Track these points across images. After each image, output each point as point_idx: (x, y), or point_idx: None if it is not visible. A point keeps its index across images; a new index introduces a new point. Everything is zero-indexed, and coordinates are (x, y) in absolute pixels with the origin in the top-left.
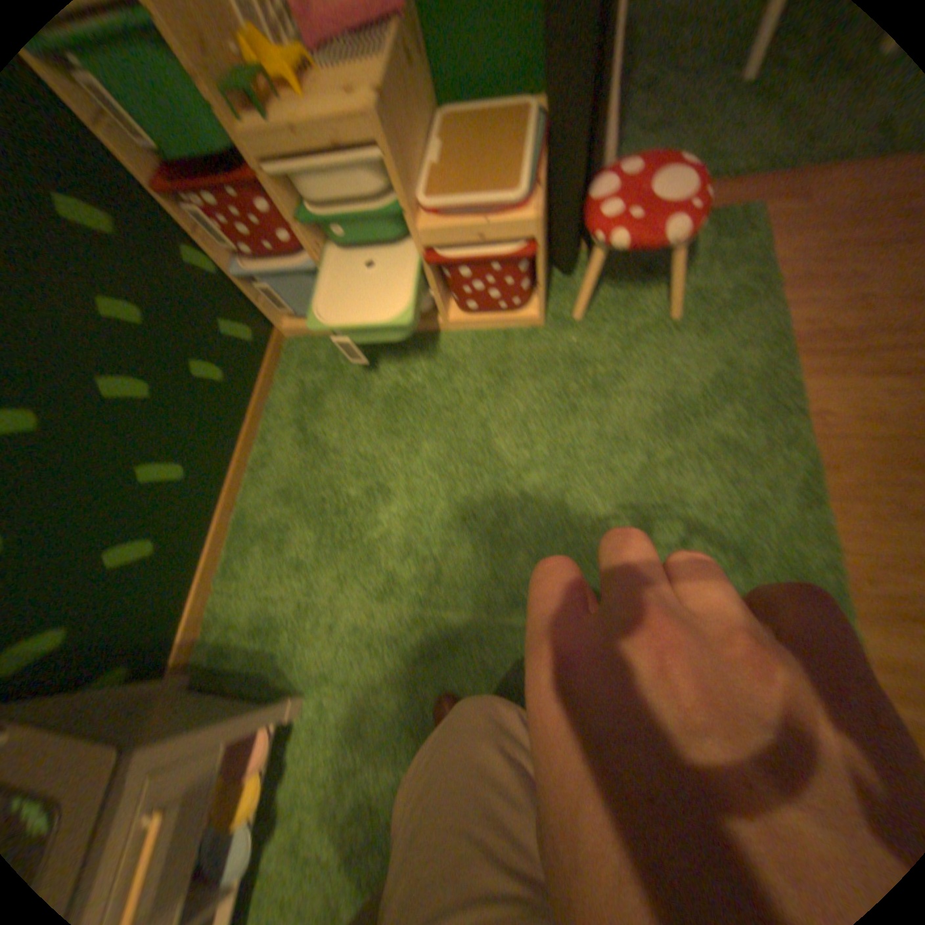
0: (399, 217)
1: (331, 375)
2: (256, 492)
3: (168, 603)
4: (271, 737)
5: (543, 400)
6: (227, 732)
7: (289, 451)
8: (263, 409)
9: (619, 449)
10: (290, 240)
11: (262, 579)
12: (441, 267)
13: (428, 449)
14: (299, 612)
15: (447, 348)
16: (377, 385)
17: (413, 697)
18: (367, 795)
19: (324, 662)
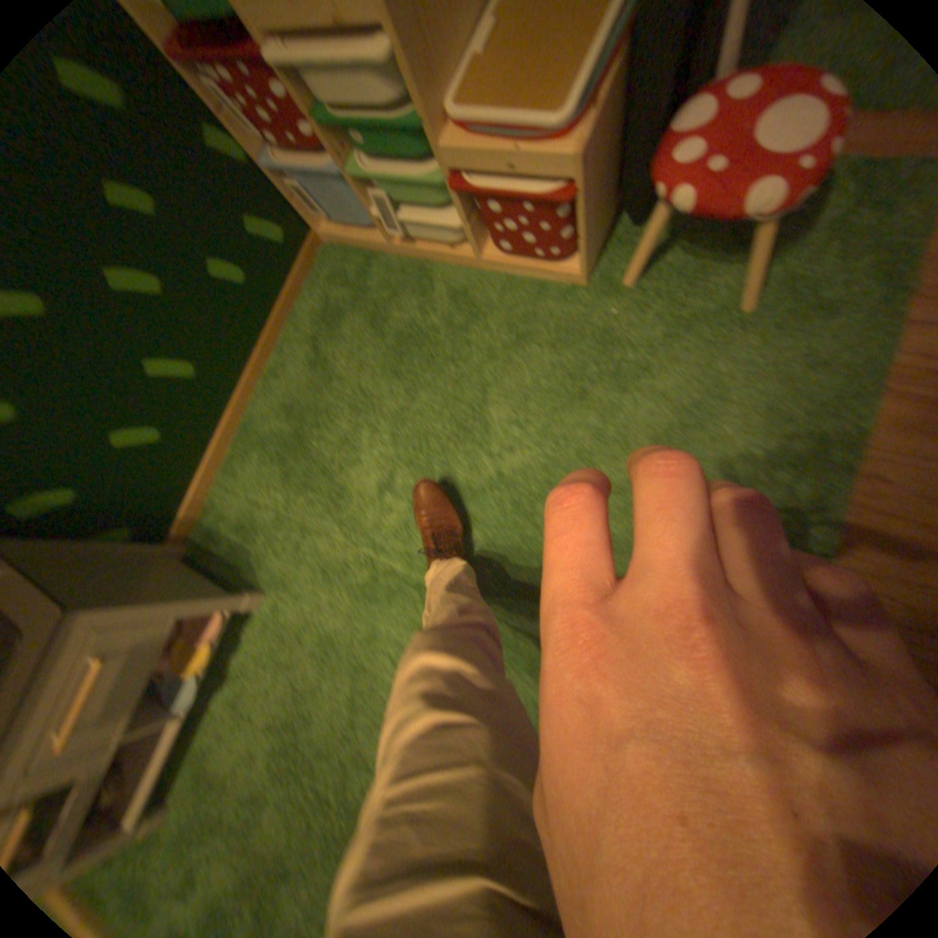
0: (423, 128)
1: (353, 296)
2: (263, 401)
3: (170, 485)
4: (221, 621)
5: (553, 378)
6: (173, 612)
7: (298, 369)
8: (285, 319)
9: (613, 456)
10: (314, 136)
11: (251, 484)
12: (476, 195)
13: (422, 402)
14: (274, 524)
15: (473, 292)
16: (393, 319)
17: (345, 627)
18: (291, 689)
19: (284, 573)
